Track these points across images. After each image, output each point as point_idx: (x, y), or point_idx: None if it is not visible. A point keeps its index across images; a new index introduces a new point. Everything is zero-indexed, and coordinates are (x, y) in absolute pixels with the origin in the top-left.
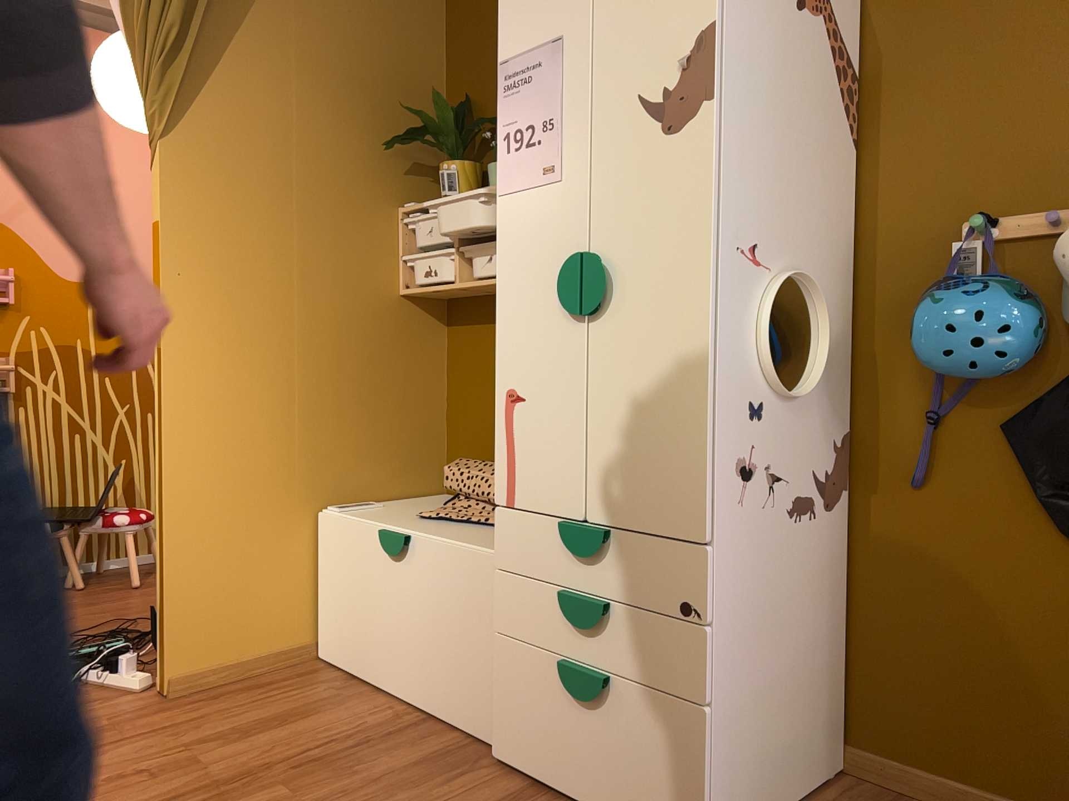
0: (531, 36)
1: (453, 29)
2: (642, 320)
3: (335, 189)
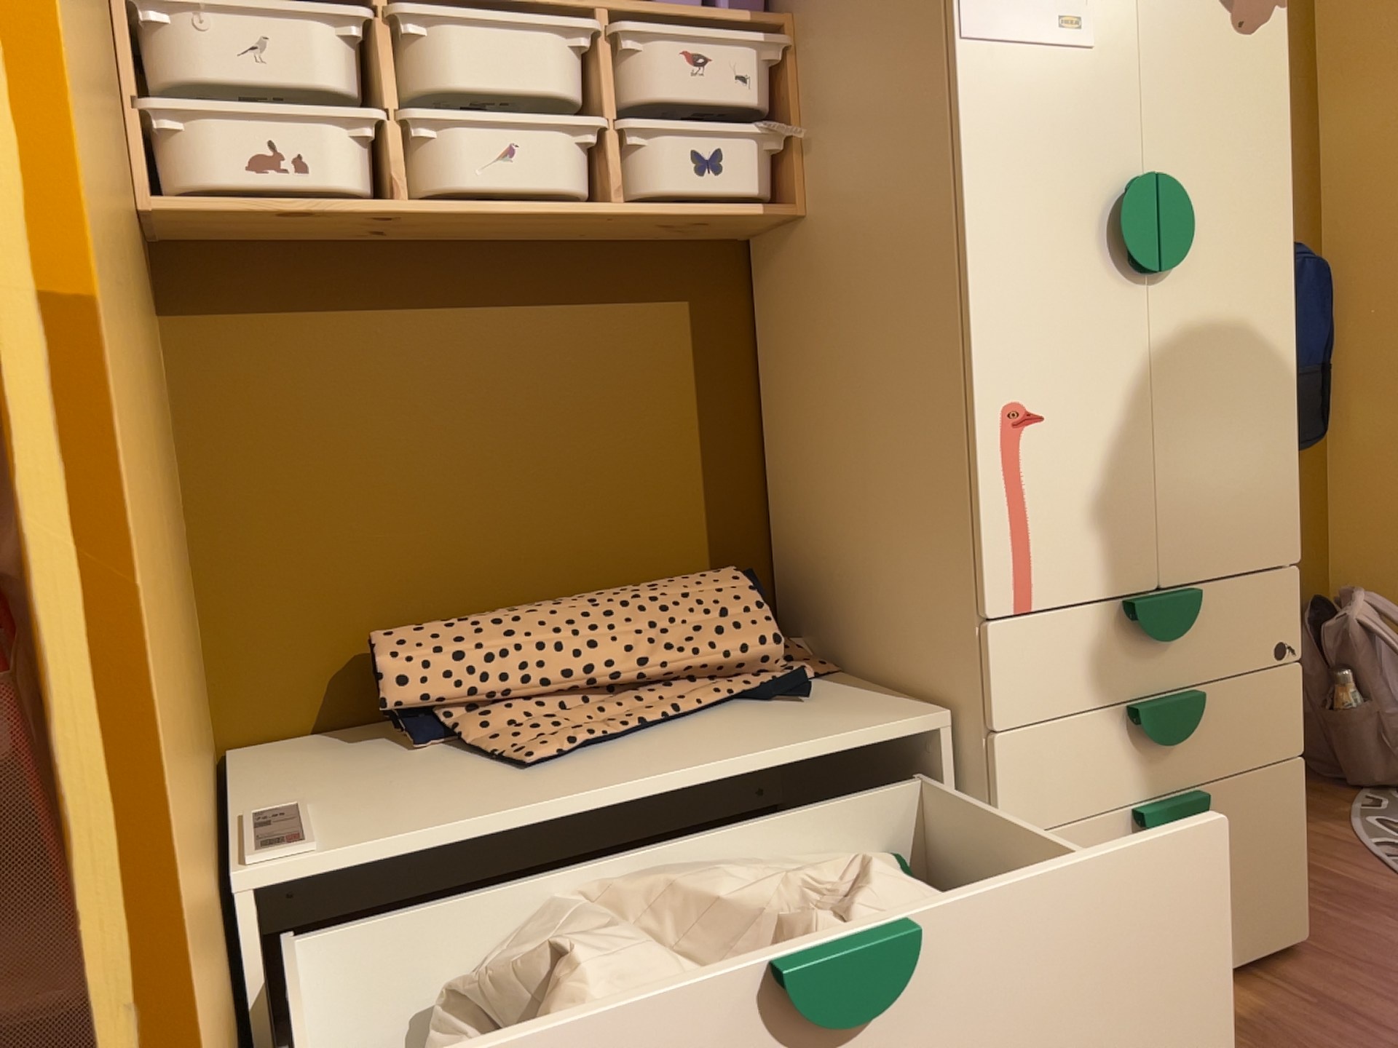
0: None
1: None
2: (1220, 286)
3: None
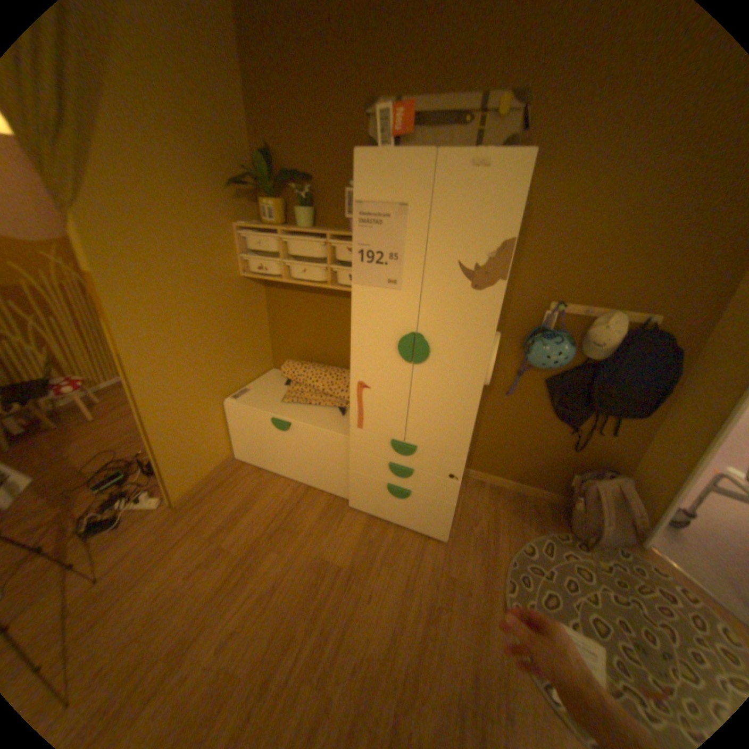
0: (381, 192)
1: (248, 85)
2: (444, 372)
3: (197, 220)
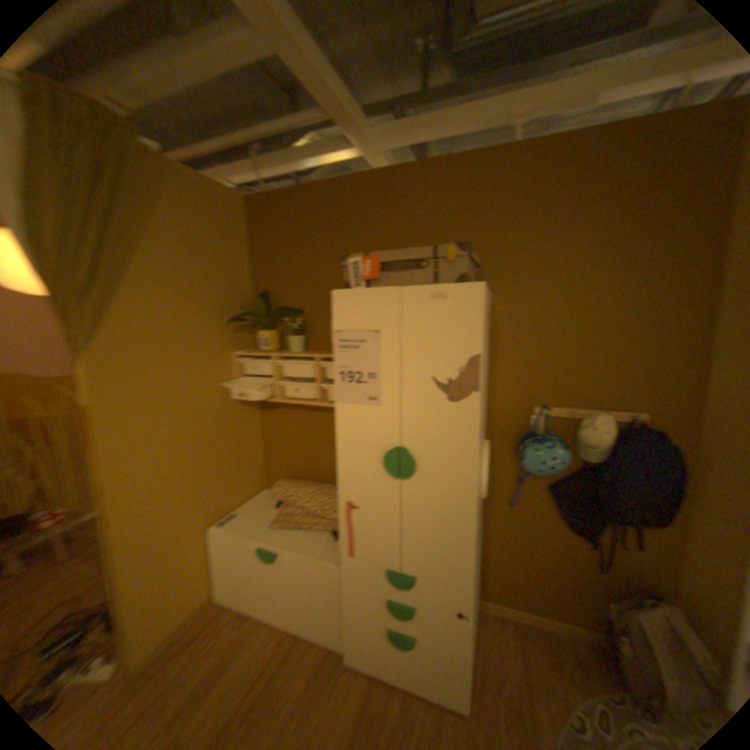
0: (355, 322)
1: (250, 248)
2: (433, 487)
3: (195, 353)
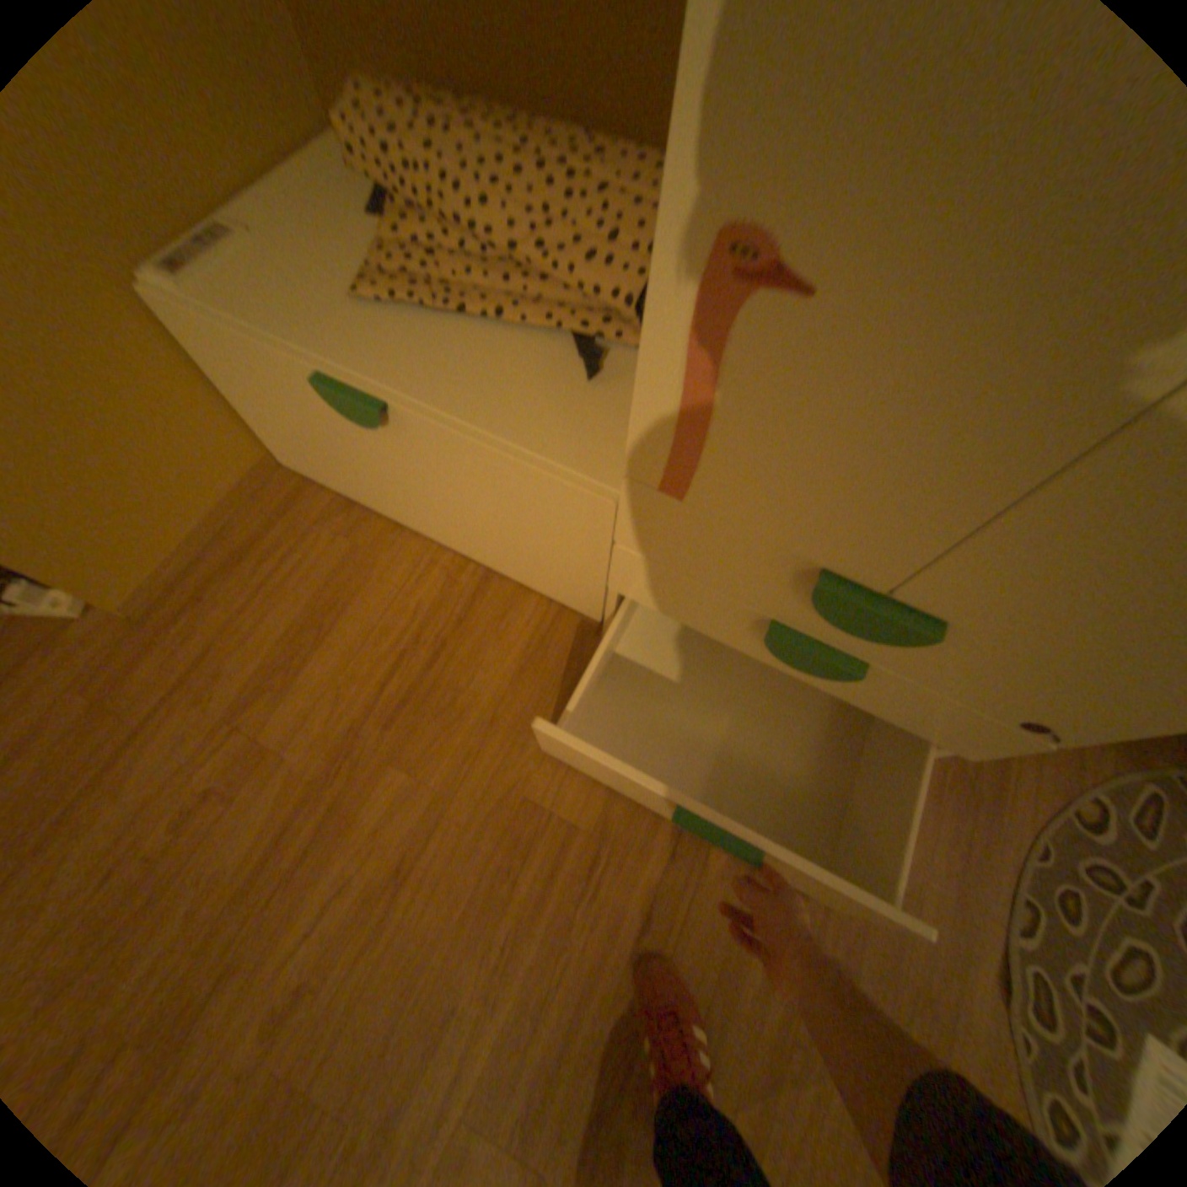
0: None
1: None
2: None
3: None
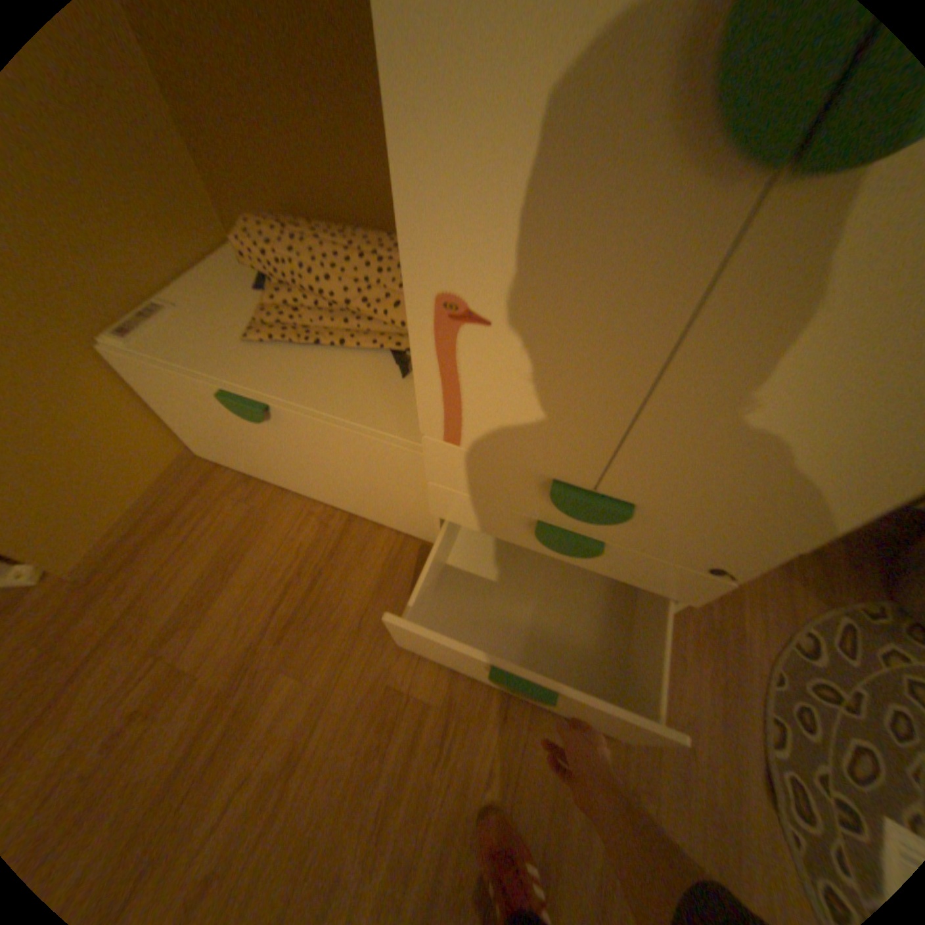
0: None
1: None
2: None
3: None
